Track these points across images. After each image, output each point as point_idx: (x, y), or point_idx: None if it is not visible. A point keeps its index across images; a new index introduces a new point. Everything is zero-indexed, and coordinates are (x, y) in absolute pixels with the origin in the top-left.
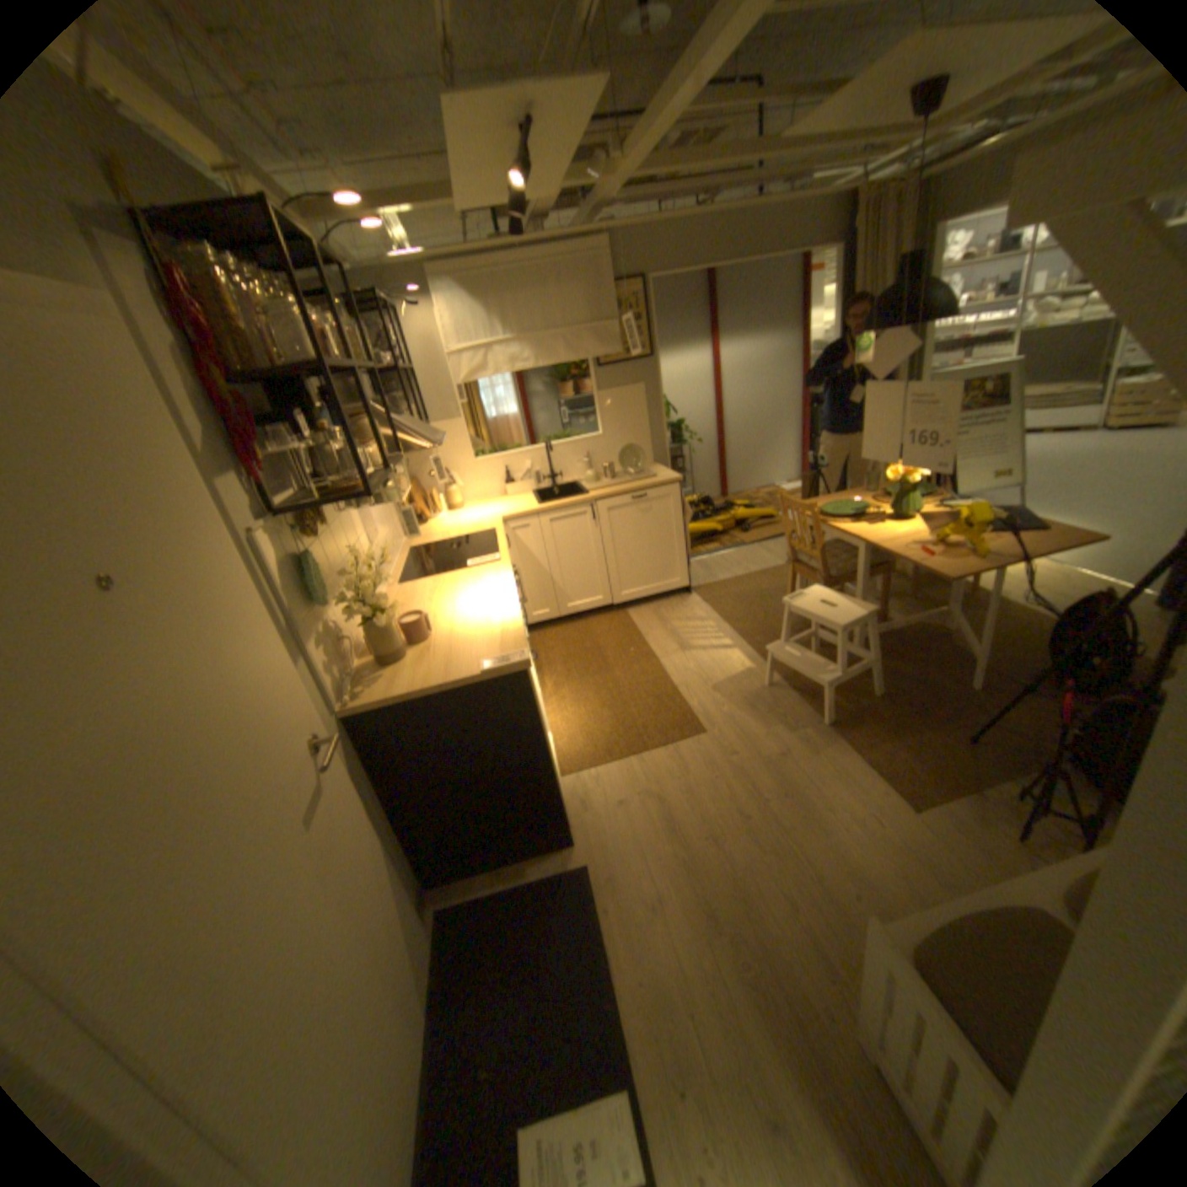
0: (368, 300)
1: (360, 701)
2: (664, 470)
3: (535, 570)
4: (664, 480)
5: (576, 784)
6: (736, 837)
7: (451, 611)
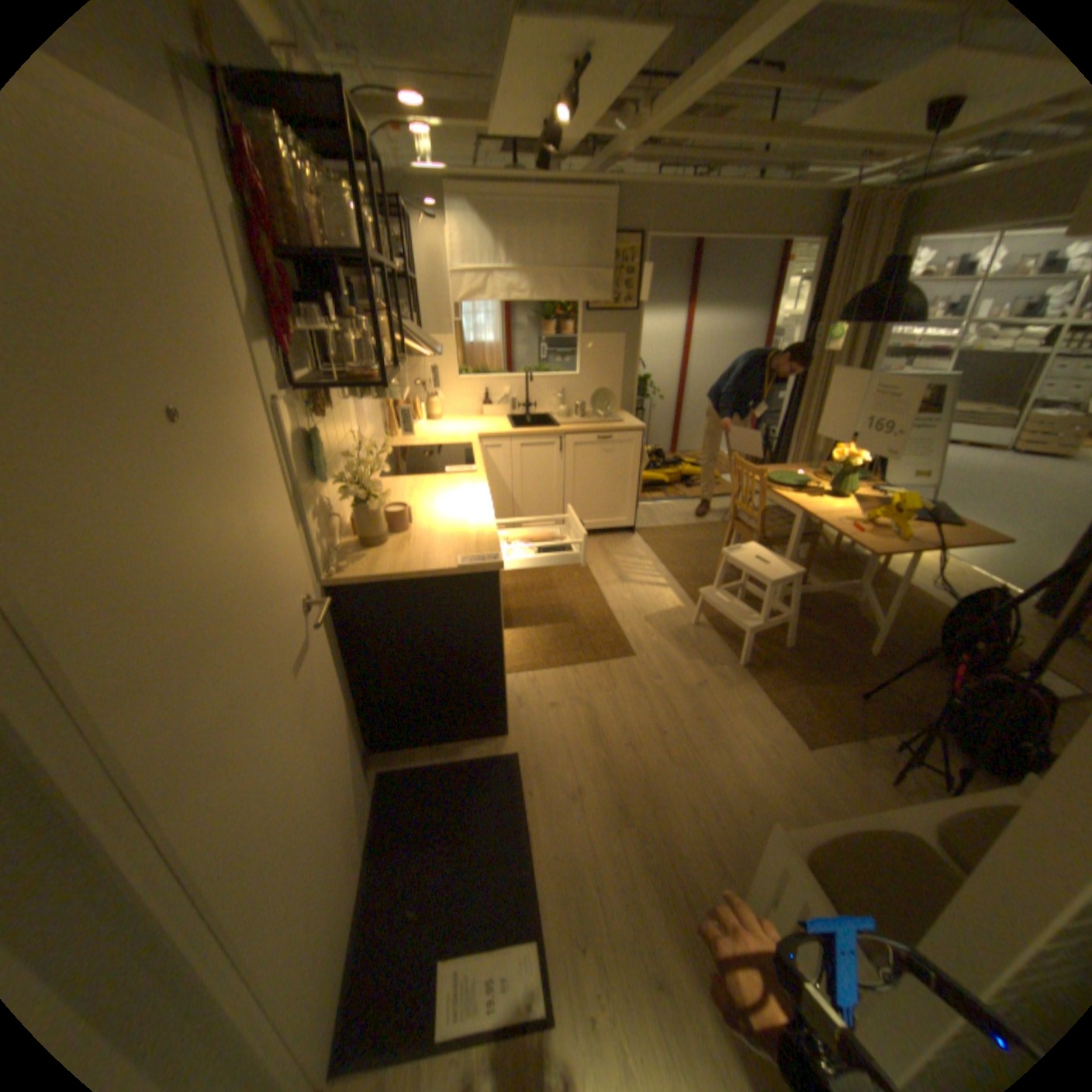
0: (387, 206)
1: (345, 574)
2: (629, 418)
3: (499, 489)
4: (628, 426)
5: (515, 683)
6: (651, 748)
7: (430, 509)
